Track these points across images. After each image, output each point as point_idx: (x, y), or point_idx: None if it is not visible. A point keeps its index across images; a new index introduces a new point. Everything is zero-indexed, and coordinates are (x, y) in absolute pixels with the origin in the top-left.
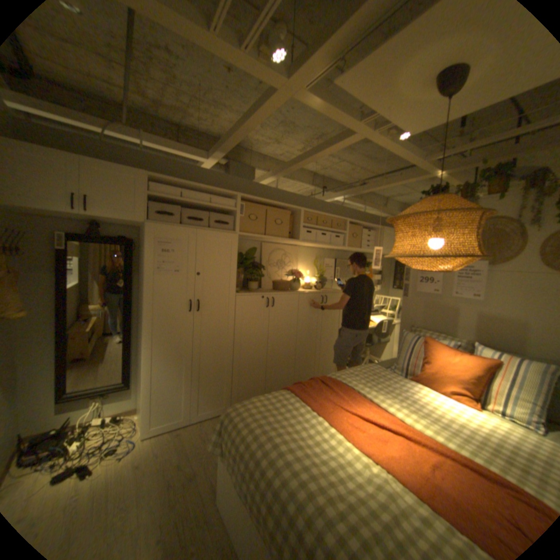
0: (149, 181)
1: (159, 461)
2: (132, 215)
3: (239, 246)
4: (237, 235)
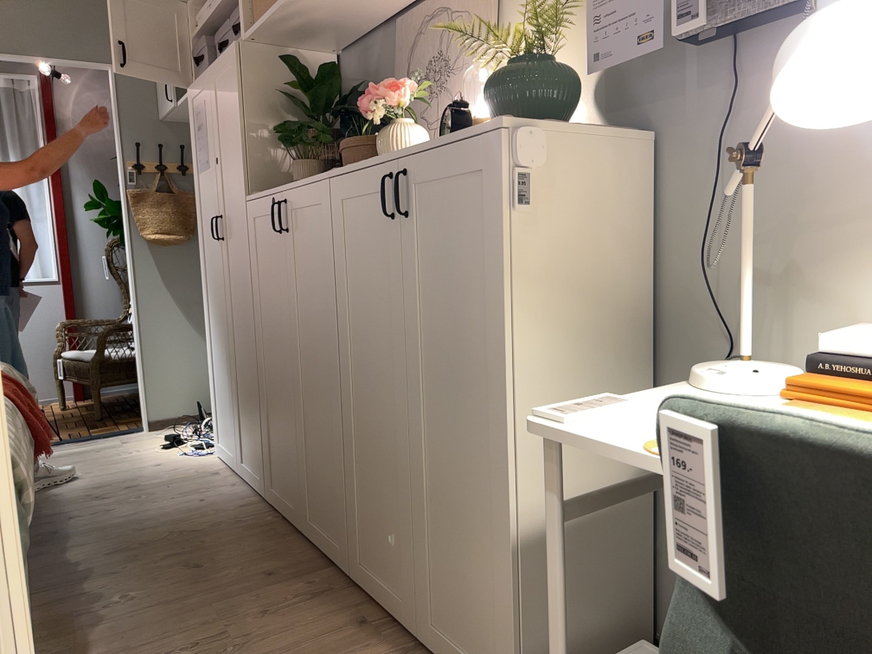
0: (197, 15)
1: (158, 474)
2: (185, 84)
3: (361, 62)
4: (237, 43)
